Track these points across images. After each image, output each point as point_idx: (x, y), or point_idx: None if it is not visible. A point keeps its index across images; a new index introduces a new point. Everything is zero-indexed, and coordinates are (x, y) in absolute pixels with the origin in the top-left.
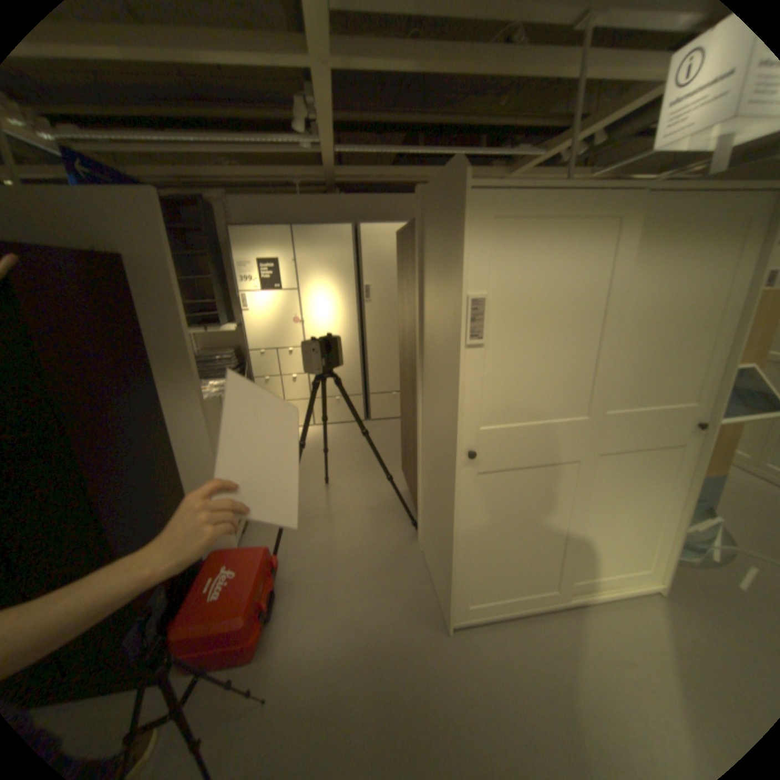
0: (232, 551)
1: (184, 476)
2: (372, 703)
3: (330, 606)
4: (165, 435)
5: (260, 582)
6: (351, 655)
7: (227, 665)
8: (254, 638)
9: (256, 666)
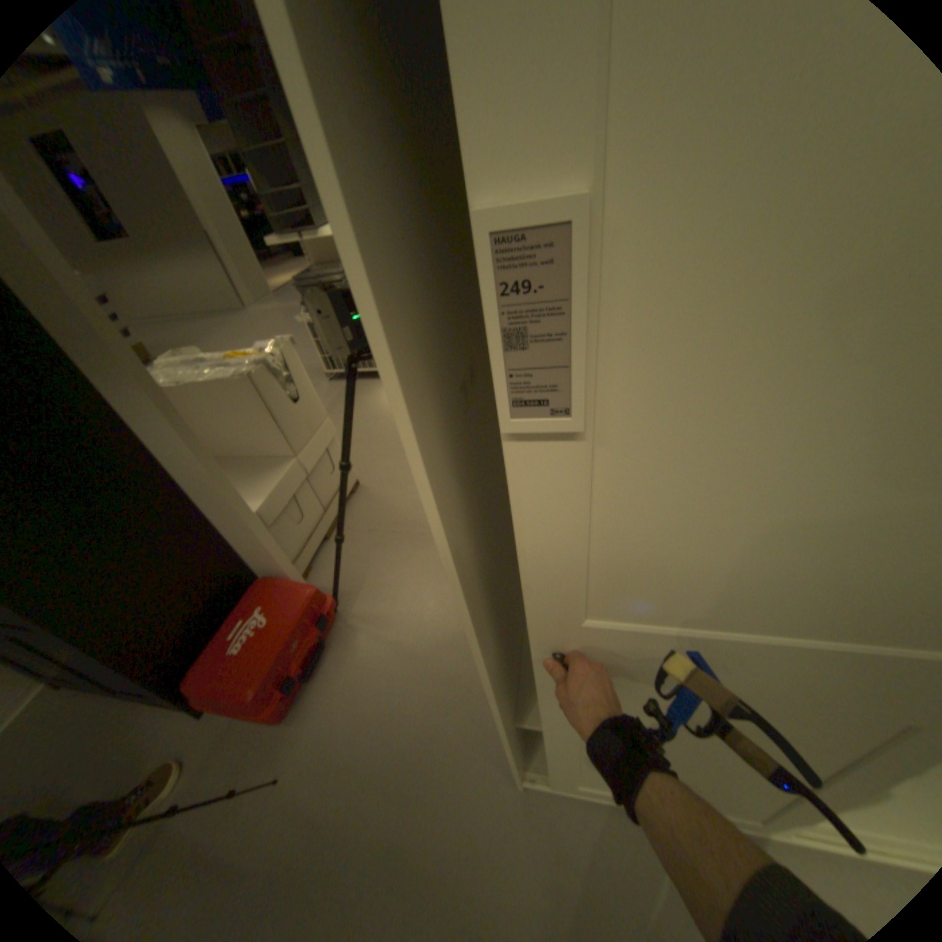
0: (277, 587)
1: (193, 500)
2: (385, 844)
3: (385, 679)
4: (138, 453)
5: (297, 638)
6: (385, 763)
7: (251, 725)
8: (280, 705)
9: (284, 732)
